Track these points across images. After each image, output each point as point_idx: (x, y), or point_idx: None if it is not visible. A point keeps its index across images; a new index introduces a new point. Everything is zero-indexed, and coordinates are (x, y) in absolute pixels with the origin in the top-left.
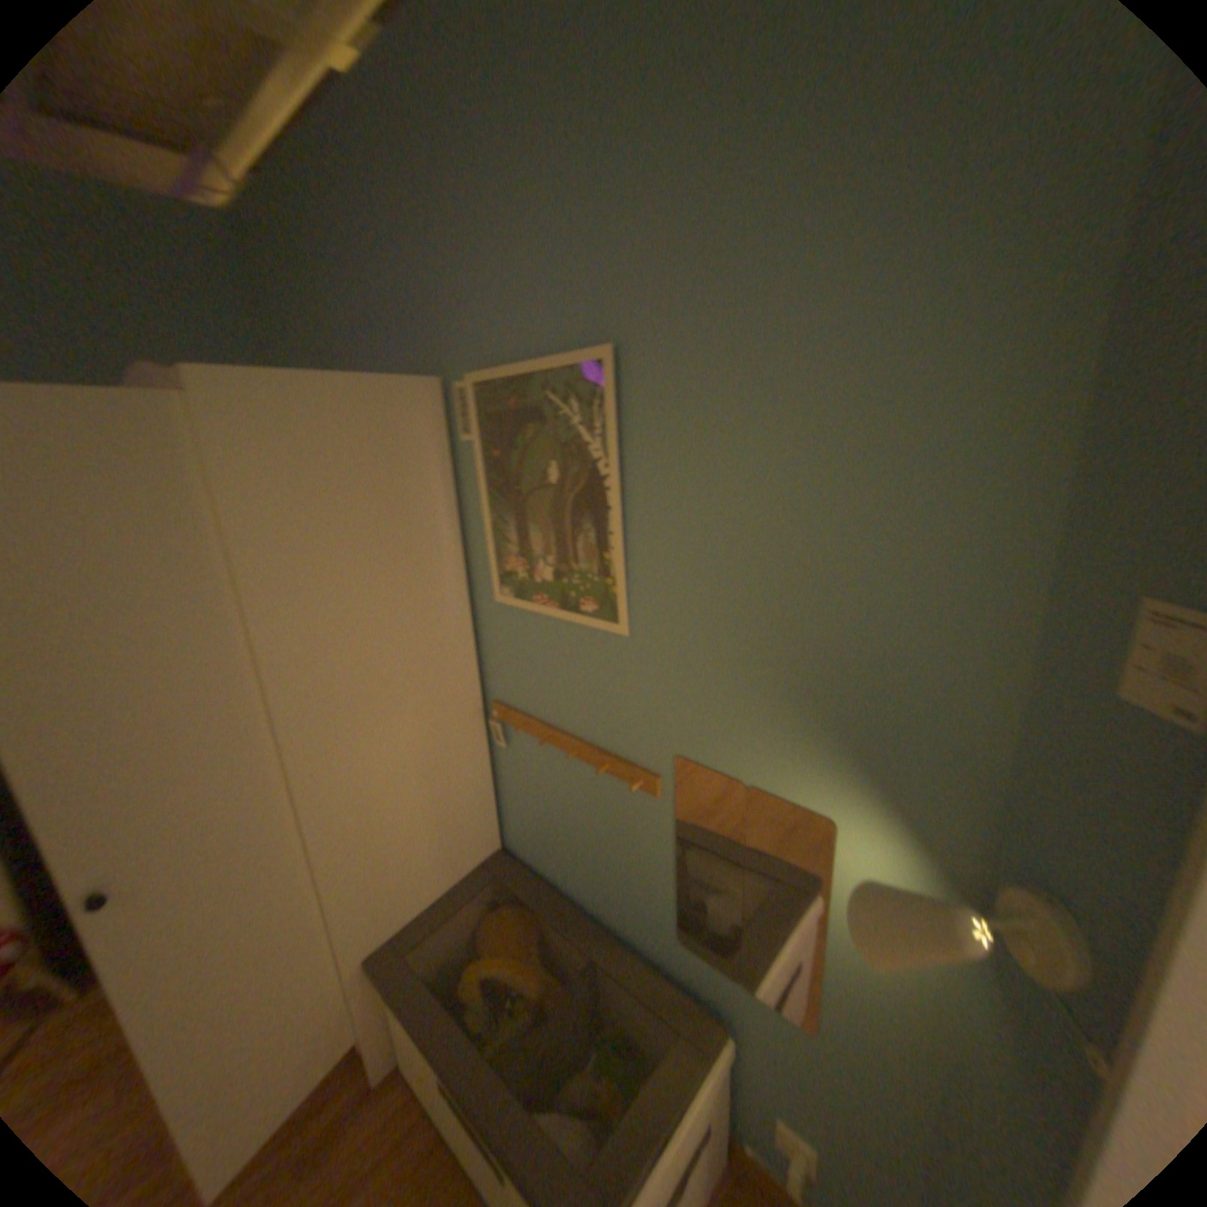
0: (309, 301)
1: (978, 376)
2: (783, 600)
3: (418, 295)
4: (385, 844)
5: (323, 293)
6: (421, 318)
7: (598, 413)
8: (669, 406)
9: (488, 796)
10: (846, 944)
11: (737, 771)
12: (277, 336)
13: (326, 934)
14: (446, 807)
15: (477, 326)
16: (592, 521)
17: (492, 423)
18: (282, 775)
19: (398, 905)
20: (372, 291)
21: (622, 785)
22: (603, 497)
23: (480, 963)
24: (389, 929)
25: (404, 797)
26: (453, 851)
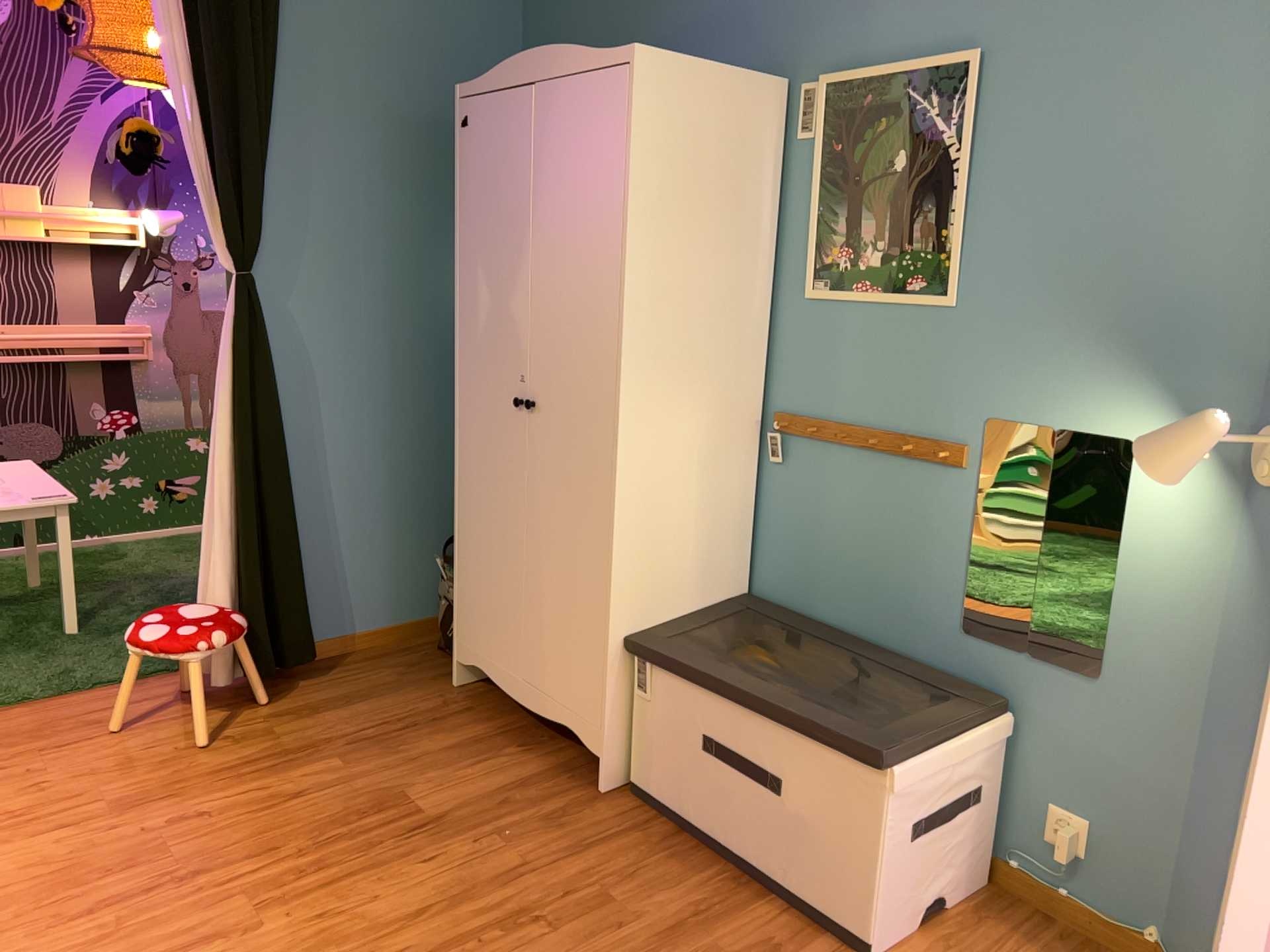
0: (630, 7)
1: (1252, 77)
2: (1105, 252)
3: (777, 7)
4: (665, 522)
5: (652, 0)
6: (776, 27)
7: (957, 108)
8: (1023, 102)
9: (748, 524)
10: (1133, 563)
11: (1048, 420)
12: (567, 40)
13: (606, 589)
14: (714, 513)
15: (840, 36)
16: (934, 204)
17: (841, 121)
18: (614, 409)
19: (661, 596)
20: (720, 1)
21: (922, 469)
22: (950, 180)
23: (744, 657)
24: (650, 617)
25: (687, 481)
26: (710, 567)
